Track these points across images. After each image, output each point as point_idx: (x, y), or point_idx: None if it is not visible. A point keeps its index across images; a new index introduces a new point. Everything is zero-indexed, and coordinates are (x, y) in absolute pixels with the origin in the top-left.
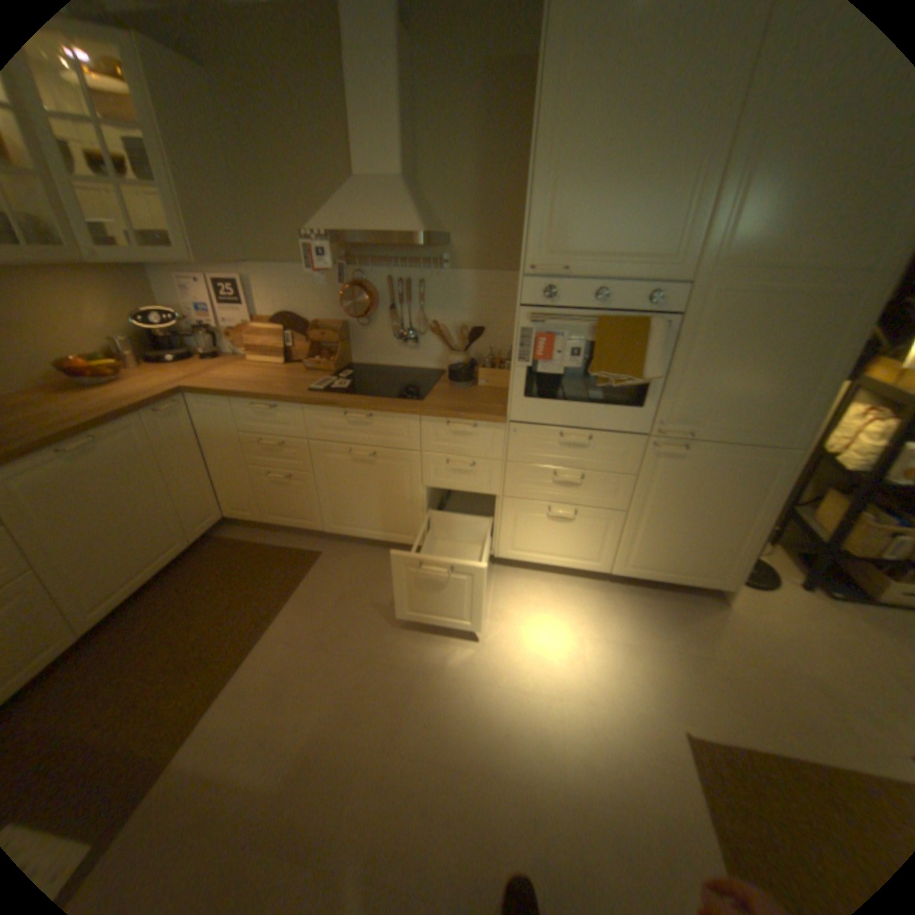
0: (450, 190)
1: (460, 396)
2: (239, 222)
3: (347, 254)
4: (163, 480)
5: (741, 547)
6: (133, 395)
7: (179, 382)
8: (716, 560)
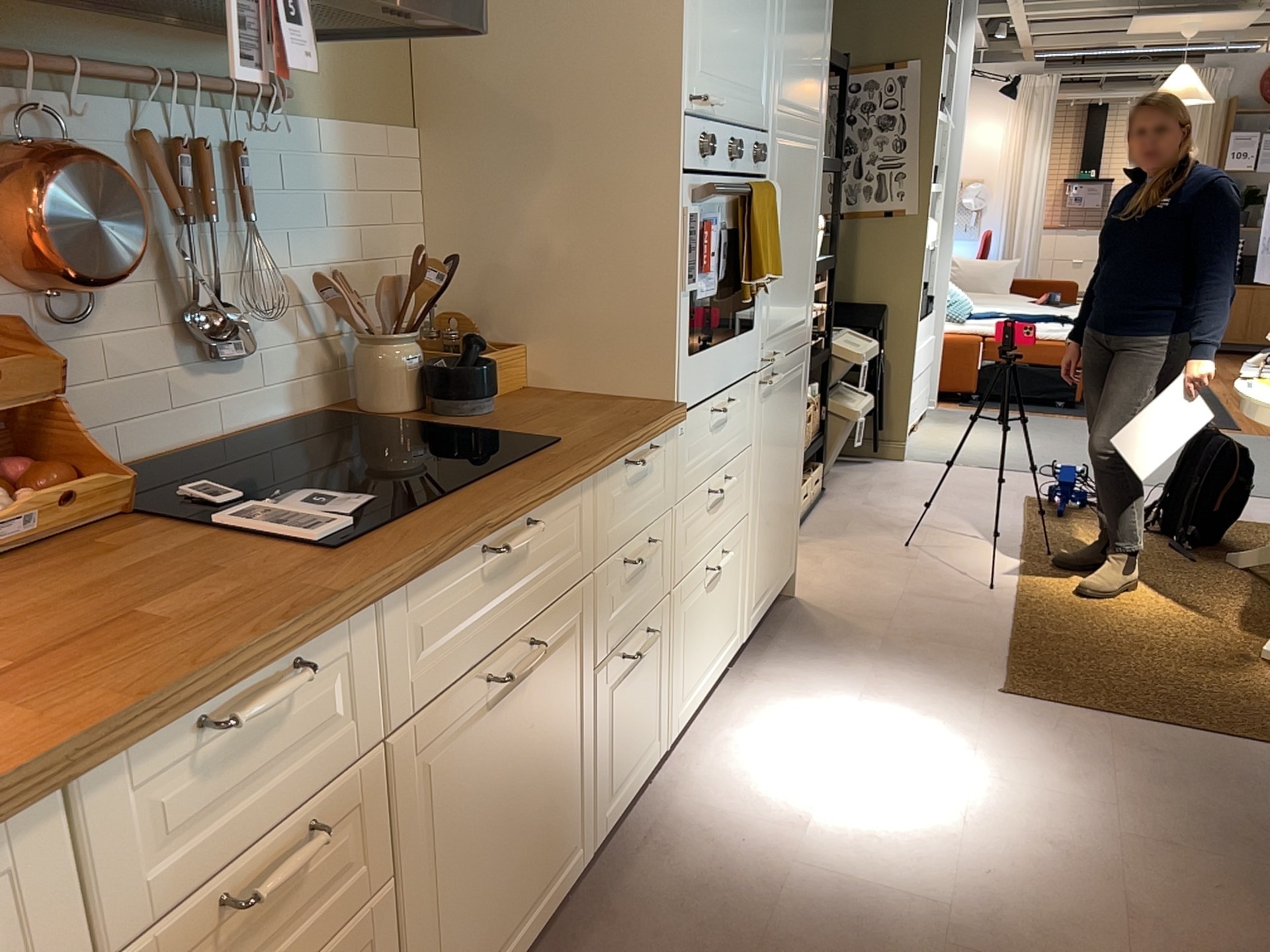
0: None
1: (548, 415)
2: None
3: None
4: None
5: (796, 500)
6: None
7: None
8: (788, 533)
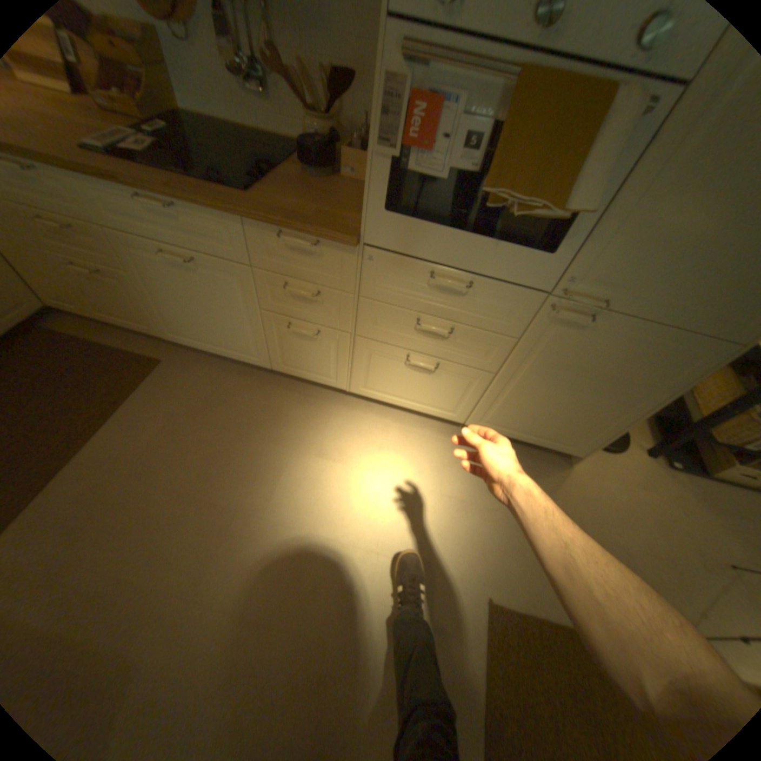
0: None
1: (309, 192)
2: None
3: None
4: None
5: (608, 426)
6: None
7: None
8: (577, 432)
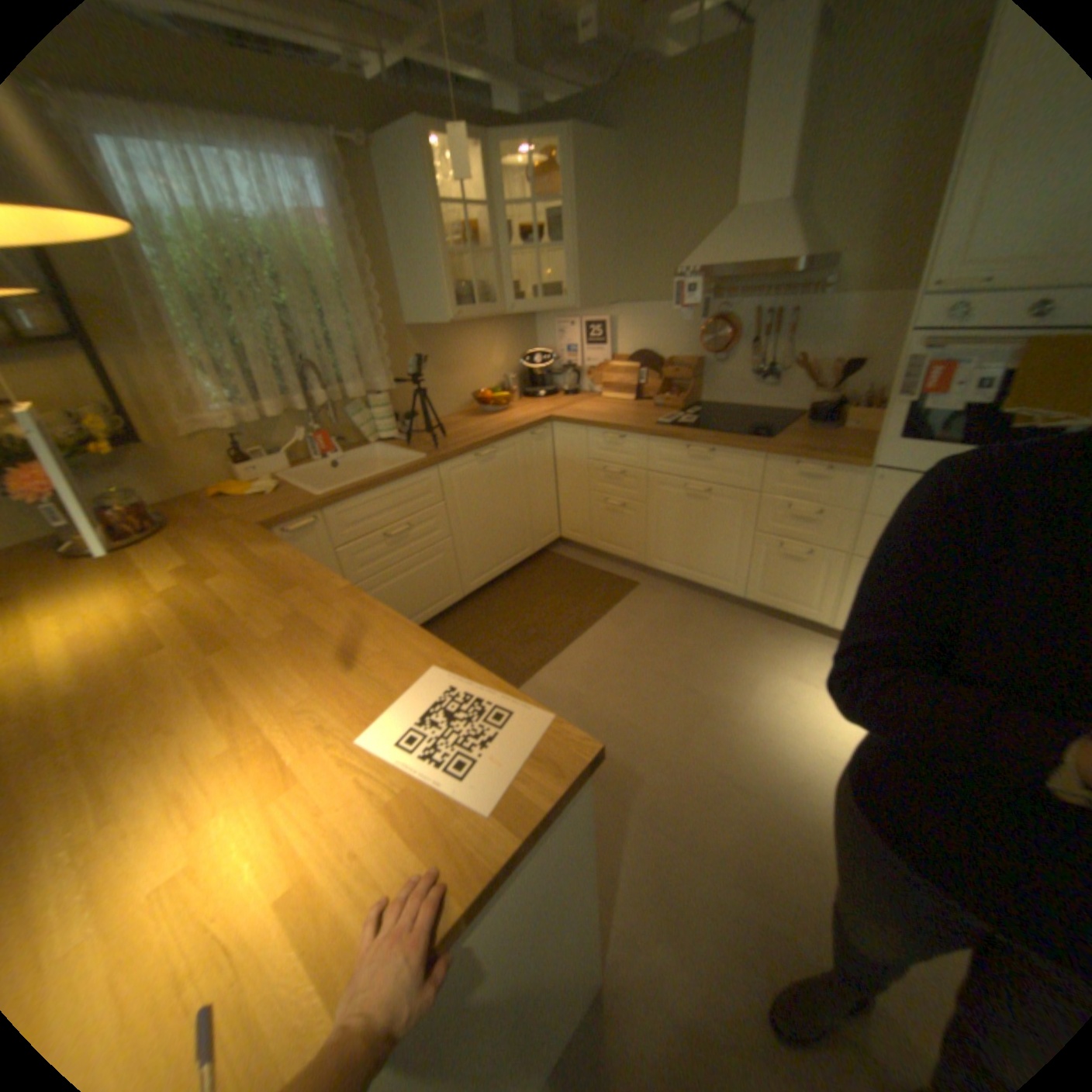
0: (849, 201)
1: (818, 437)
2: (617, 267)
3: (715, 287)
4: (526, 493)
5: None
6: (518, 421)
7: (549, 413)
8: None
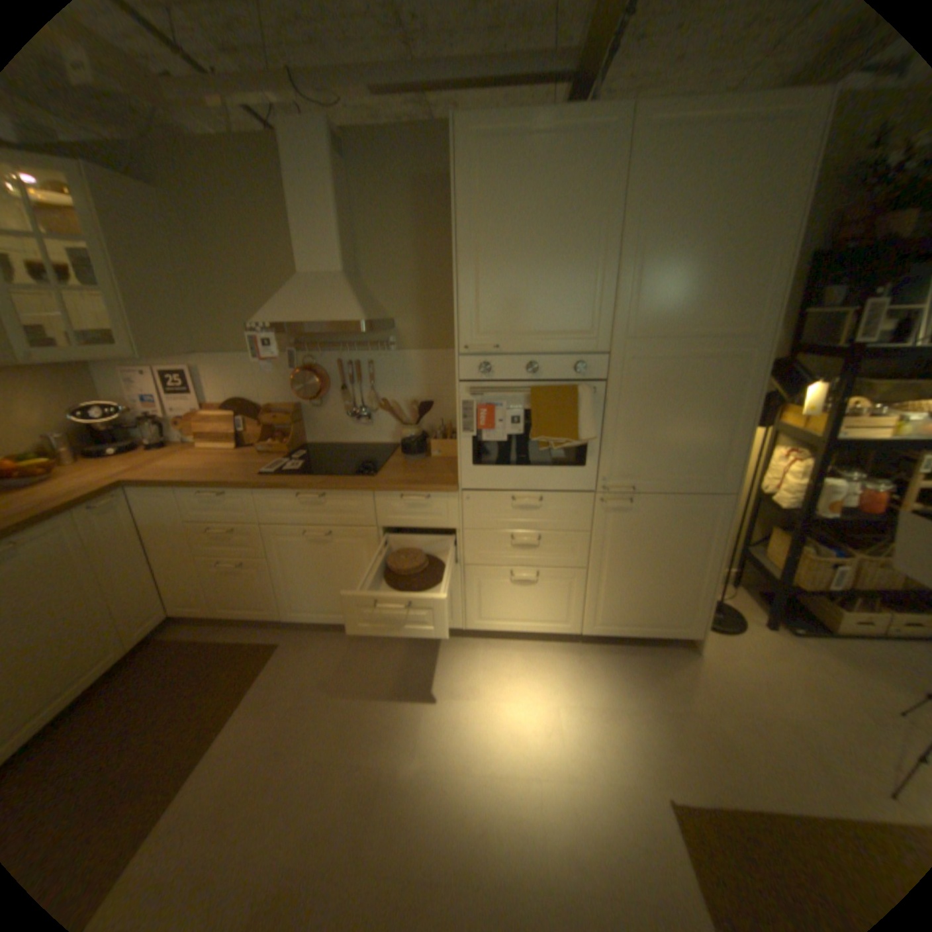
0: (391, 281)
1: (415, 469)
2: (189, 317)
3: (298, 341)
4: (98, 582)
5: (700, 594)
6: (68, 494)
7: (121, 476)
8: (680, 609)
